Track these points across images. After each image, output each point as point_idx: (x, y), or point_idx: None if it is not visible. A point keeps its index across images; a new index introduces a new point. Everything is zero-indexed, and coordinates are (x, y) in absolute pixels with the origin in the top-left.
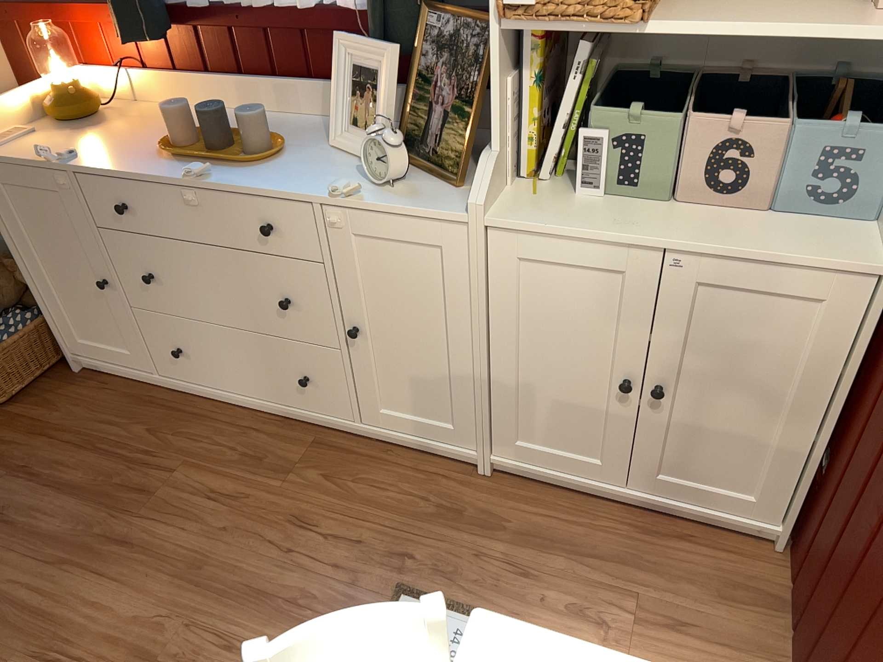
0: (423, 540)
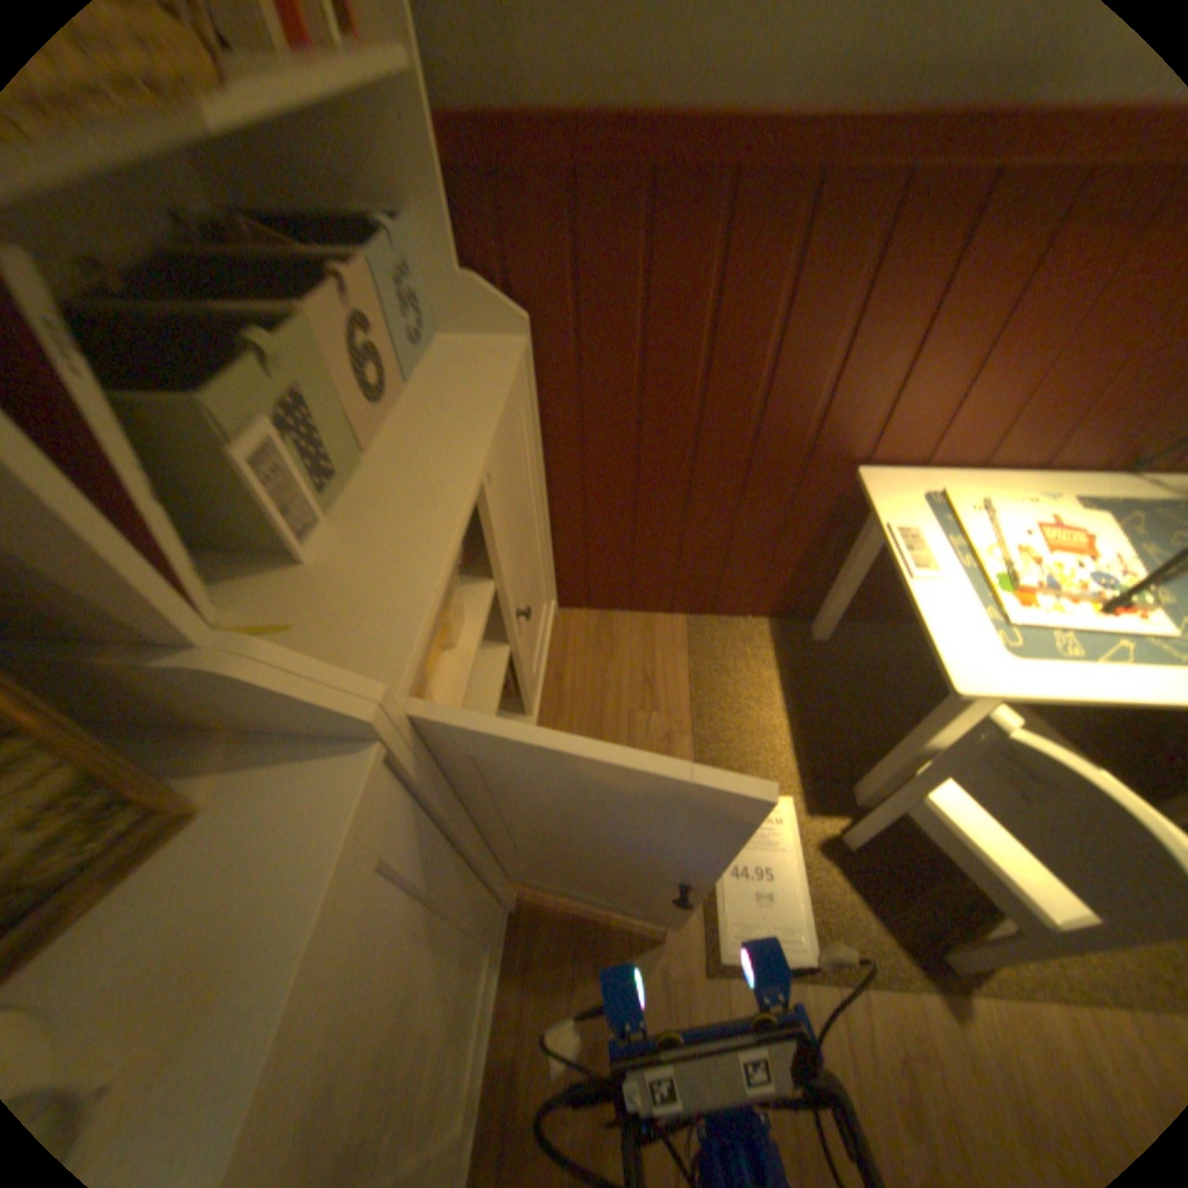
0: (642, 964)
